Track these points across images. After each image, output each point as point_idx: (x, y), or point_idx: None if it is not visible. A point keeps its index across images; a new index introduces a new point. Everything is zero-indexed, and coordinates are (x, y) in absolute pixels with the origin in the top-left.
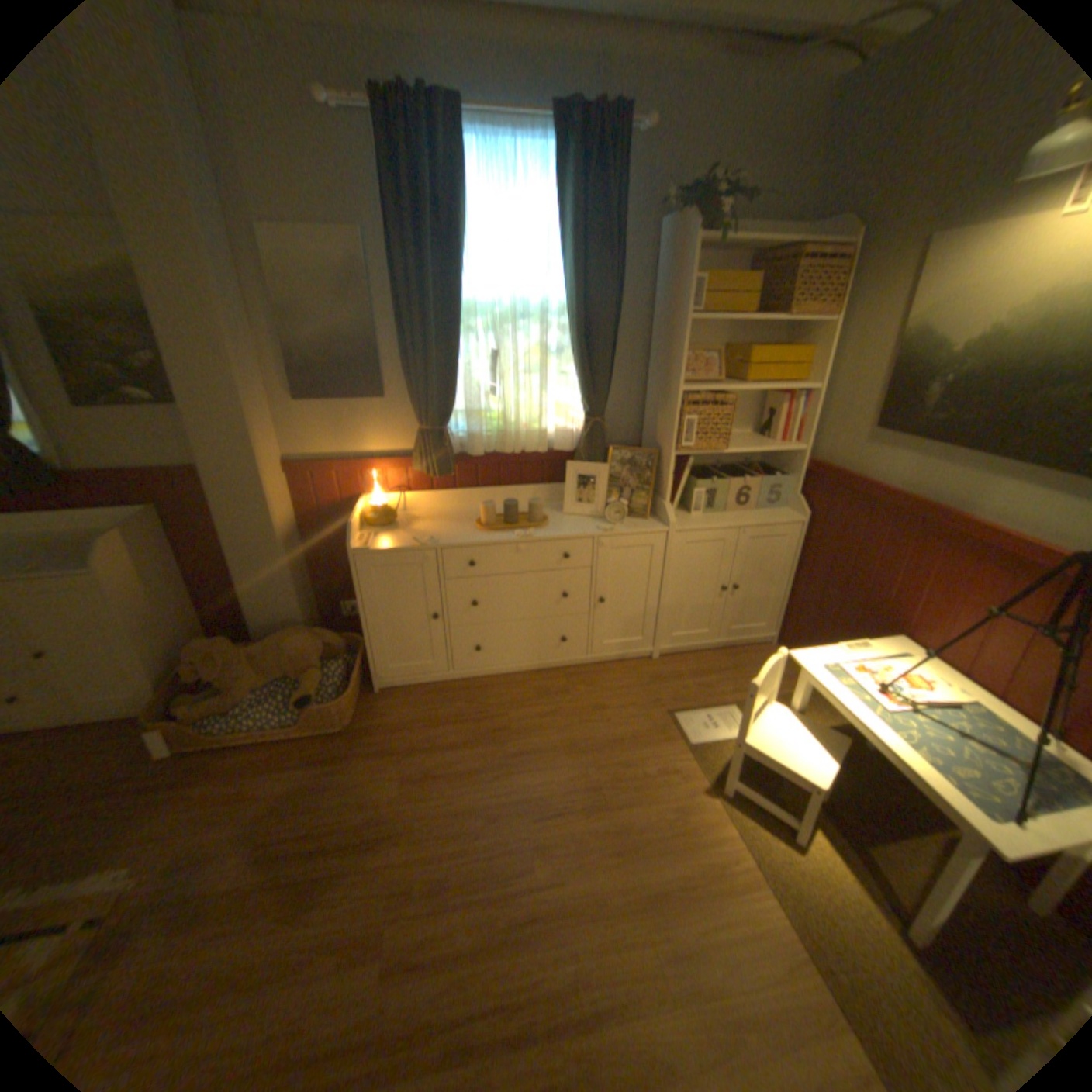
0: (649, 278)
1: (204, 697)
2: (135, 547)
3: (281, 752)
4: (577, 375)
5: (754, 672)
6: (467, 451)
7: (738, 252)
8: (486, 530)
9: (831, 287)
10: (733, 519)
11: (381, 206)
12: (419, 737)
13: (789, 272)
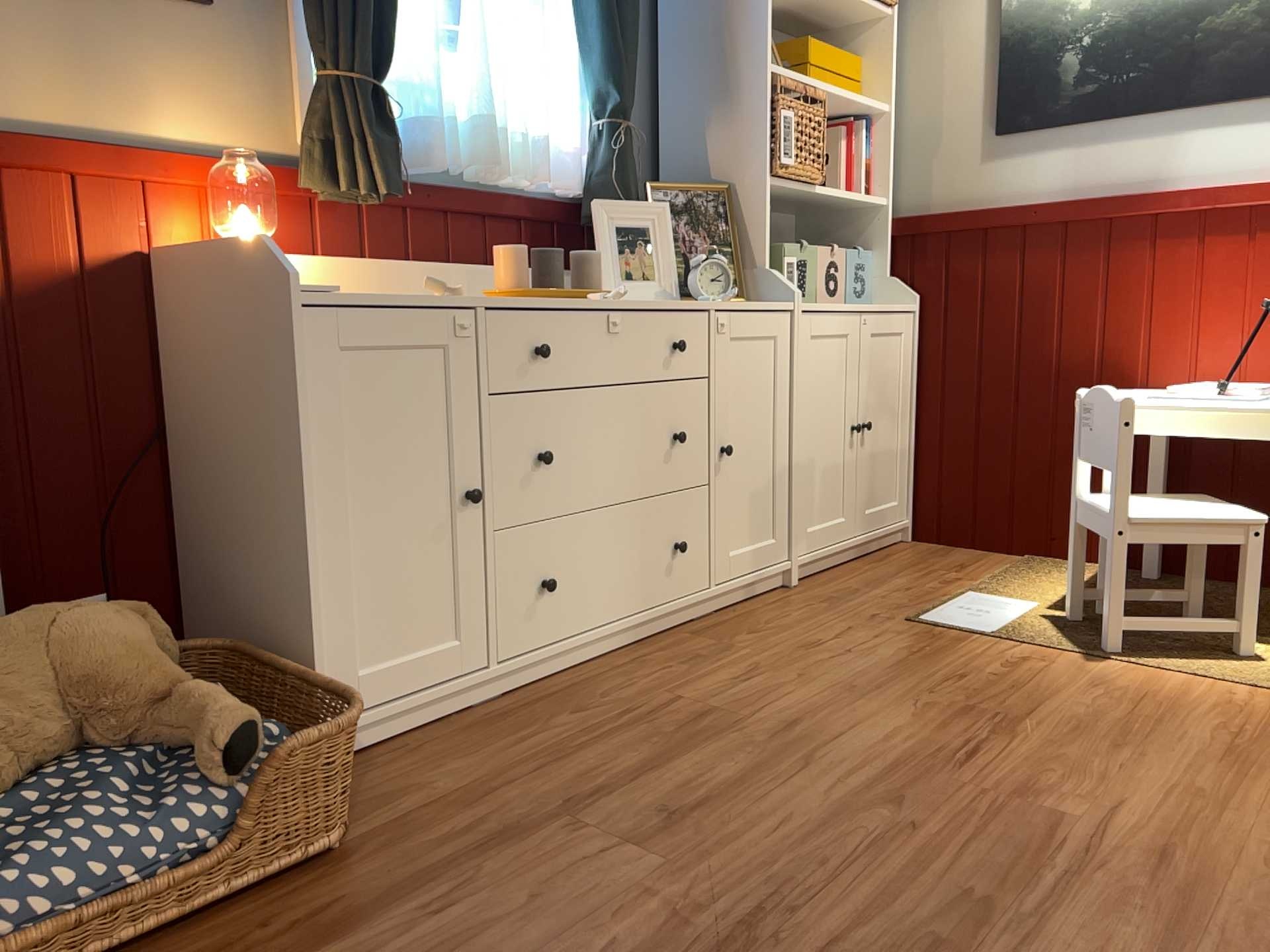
0: None
1: None
2: None
3: None
4: (591, 36)
5: (930, 563)
6: (402, 163)
7: None
8: (532, 290)
9: None
10: (839, 306)
11: None
12: (555, 780)
13: None
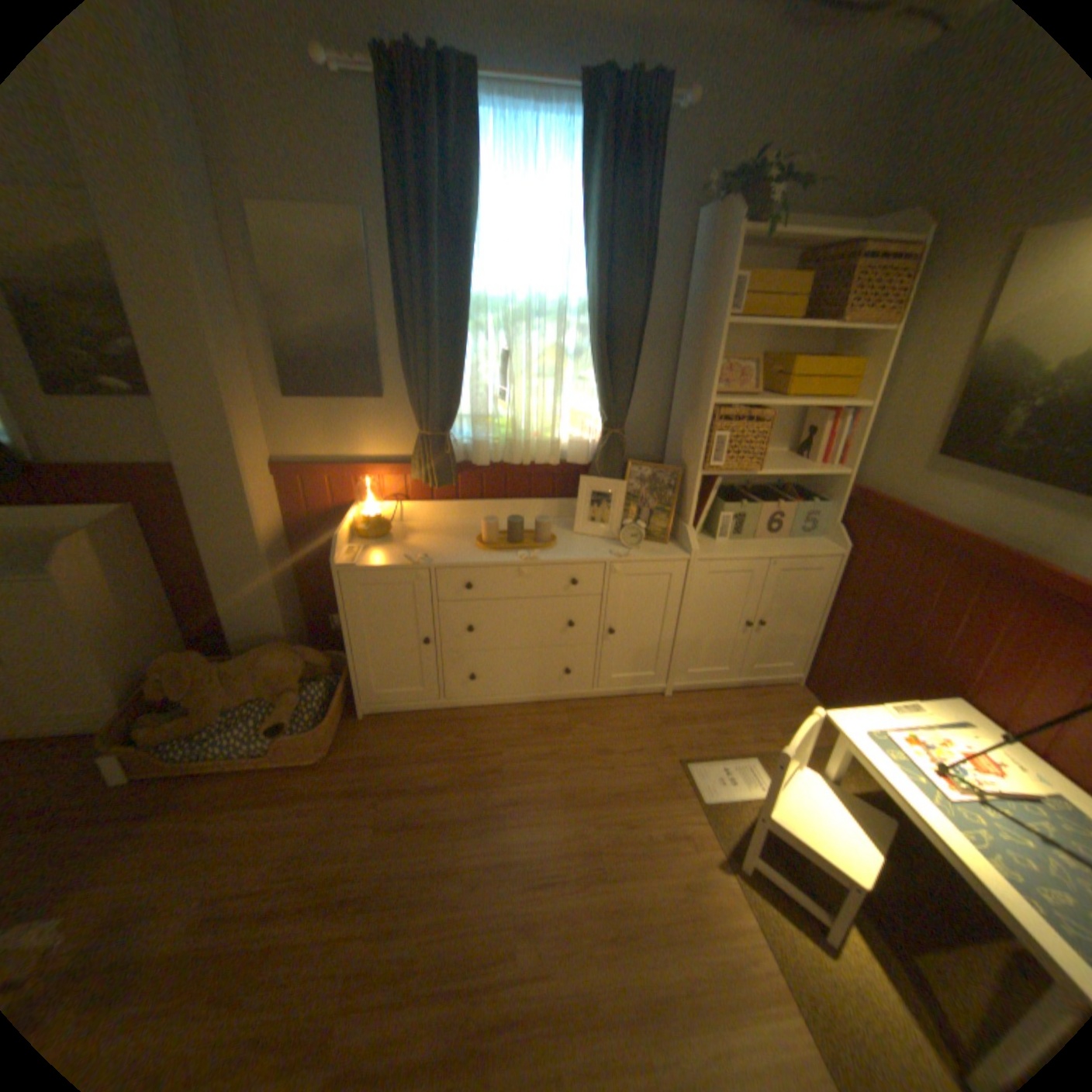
0: (683, 275)
1: (172, 717)
2: (107, 550)
3: (250, 784)
4: (596, 381)
5: (779, 718)
6: (472, 460)
7: (785, 249)
8: (488, 548)
9: (892, 291)
10: (763, 548)
11: (384, 184)
12: (402, 775)
13: (845, 272)
